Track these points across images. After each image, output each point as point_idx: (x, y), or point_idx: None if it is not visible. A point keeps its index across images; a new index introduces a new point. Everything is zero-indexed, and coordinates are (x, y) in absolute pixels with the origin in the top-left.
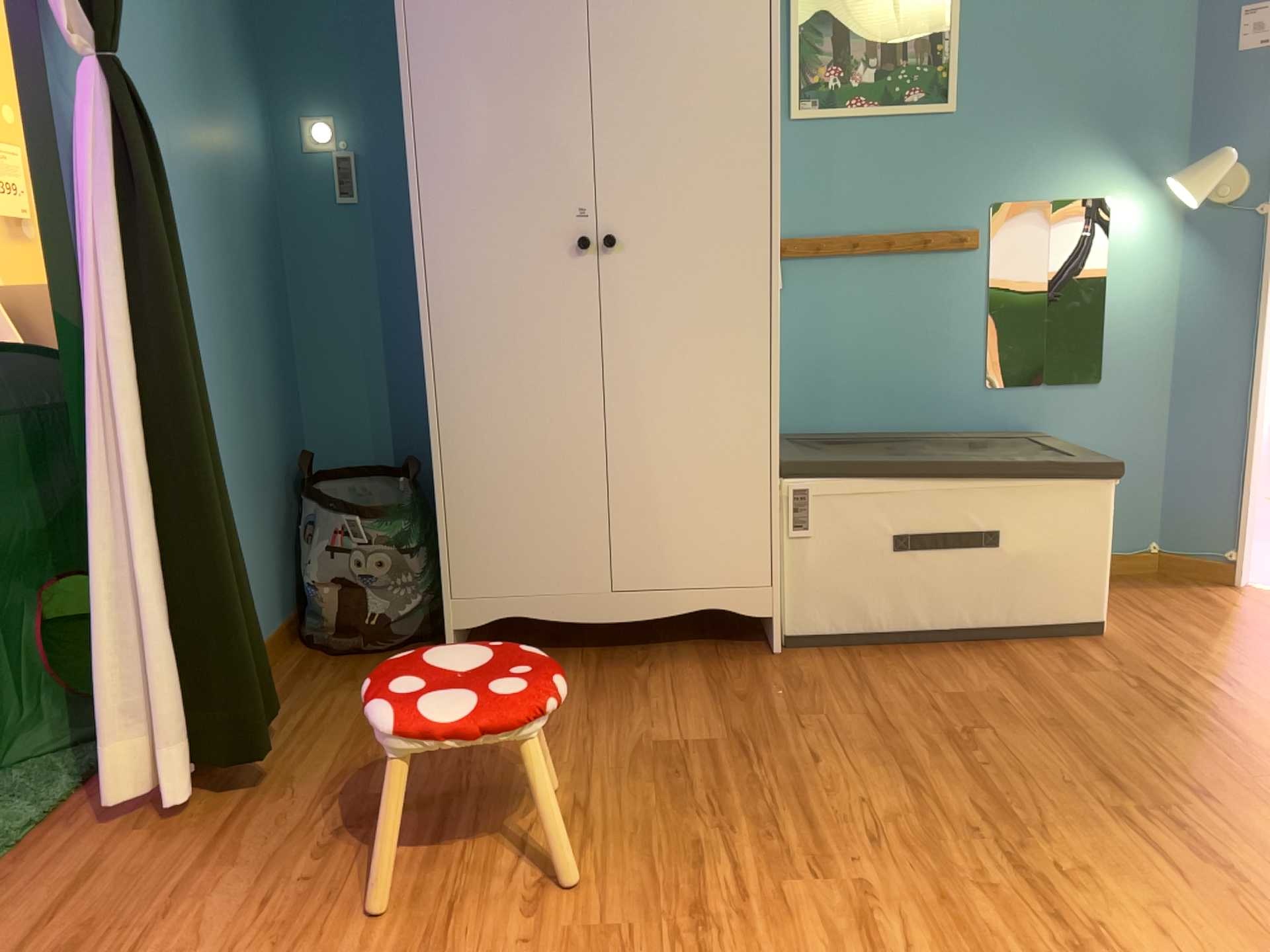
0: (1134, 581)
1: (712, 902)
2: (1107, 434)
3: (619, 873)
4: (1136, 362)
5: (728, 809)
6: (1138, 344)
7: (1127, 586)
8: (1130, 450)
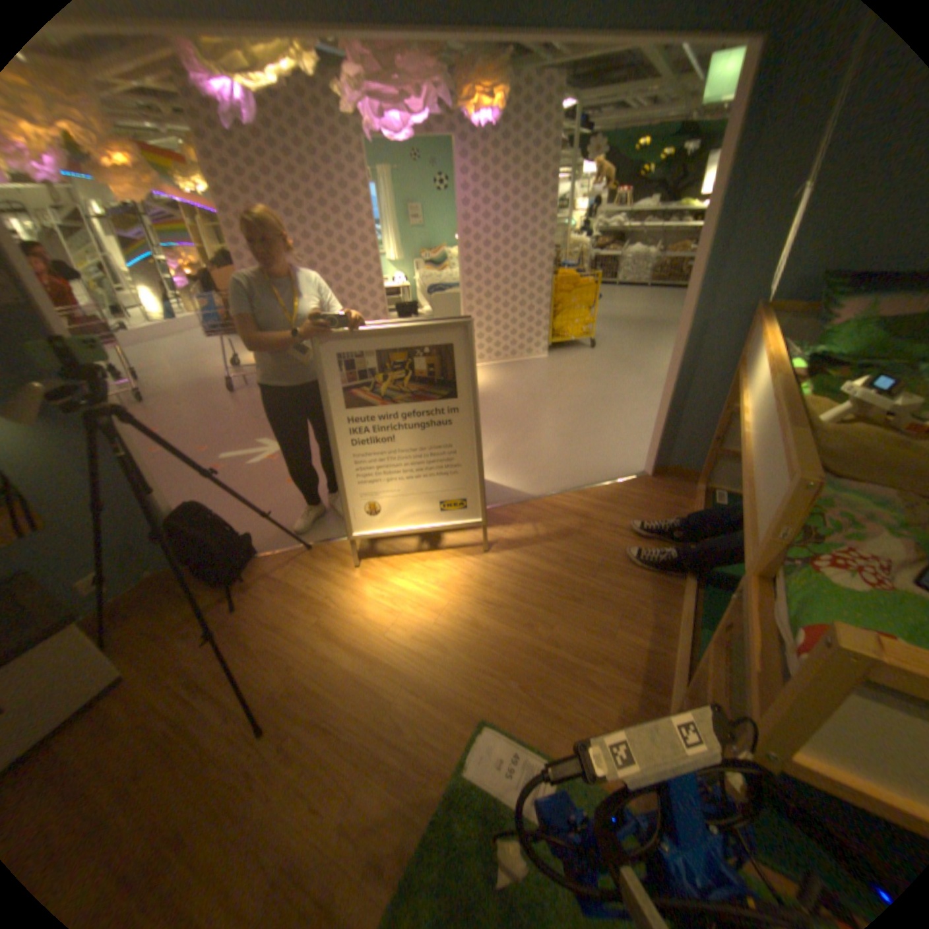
0: (146, 599)
1: None
2: (79, 545)
3: None
4: (71, 502)
5: None
6: (64, 493)
7: (142, 607)
8: (102, 543)
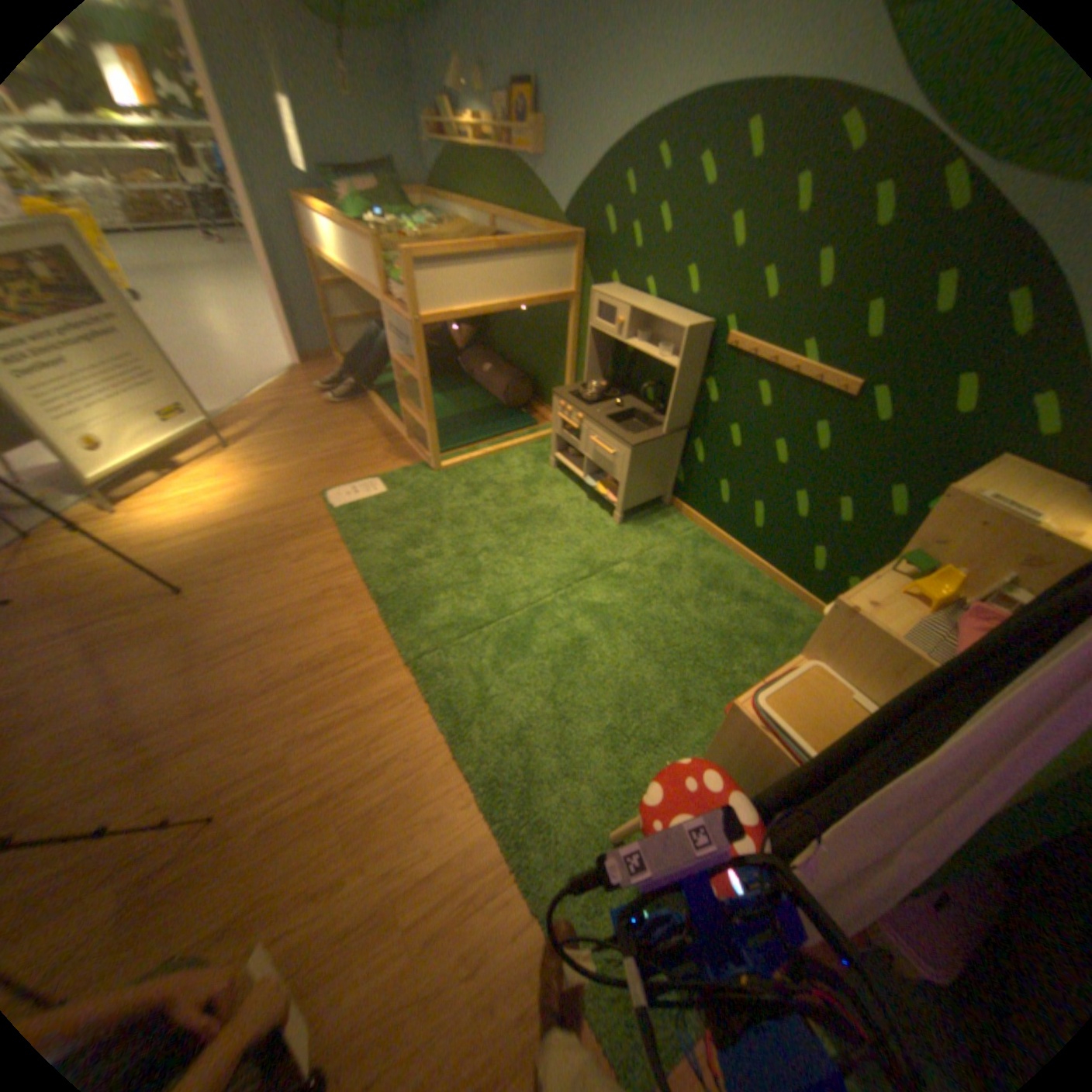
0: None
1: (301, 797)
2: None
3: (284, 856)
4: None
5: (210, 831)
6: None
7: None
8: None
